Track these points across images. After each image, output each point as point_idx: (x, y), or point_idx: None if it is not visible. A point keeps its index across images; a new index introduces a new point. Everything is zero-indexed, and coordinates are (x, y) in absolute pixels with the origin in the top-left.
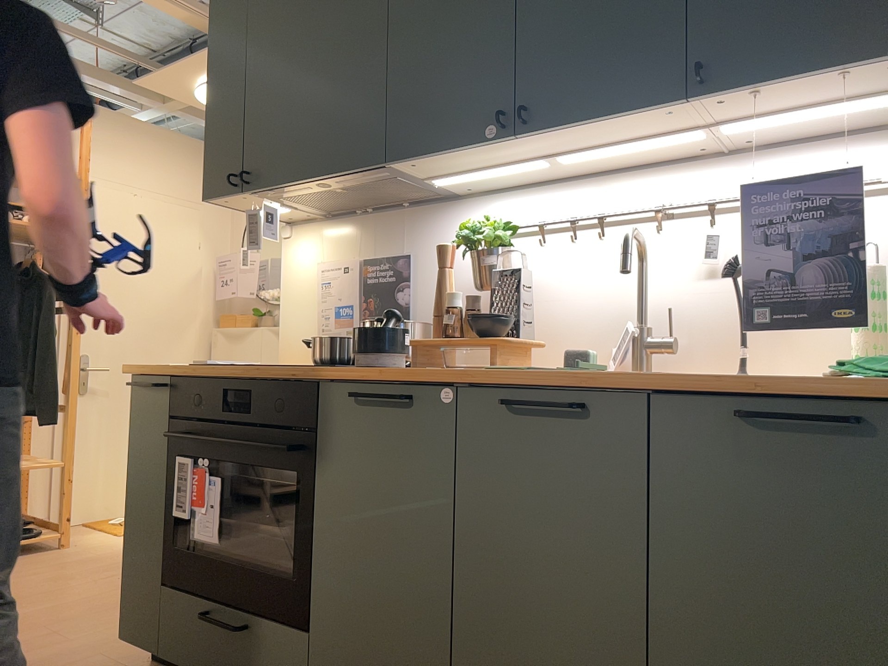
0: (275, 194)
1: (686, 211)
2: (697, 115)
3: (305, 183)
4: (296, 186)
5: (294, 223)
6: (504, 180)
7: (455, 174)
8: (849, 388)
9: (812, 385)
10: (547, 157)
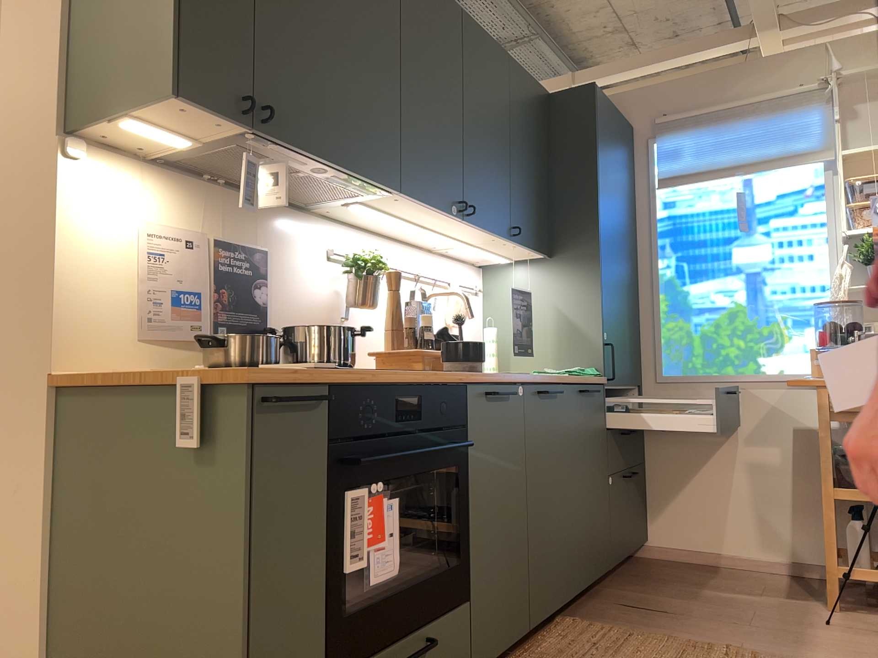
0: (266, 147)
1: (423, 278)
2: (491, 242)
3: (321, 162)
4: (309, 158)
5: (85, 139)
6: (354, 217)
7: (378, 209)
8: (591, 380)
9: (585, 379)
10: (425, 226)
